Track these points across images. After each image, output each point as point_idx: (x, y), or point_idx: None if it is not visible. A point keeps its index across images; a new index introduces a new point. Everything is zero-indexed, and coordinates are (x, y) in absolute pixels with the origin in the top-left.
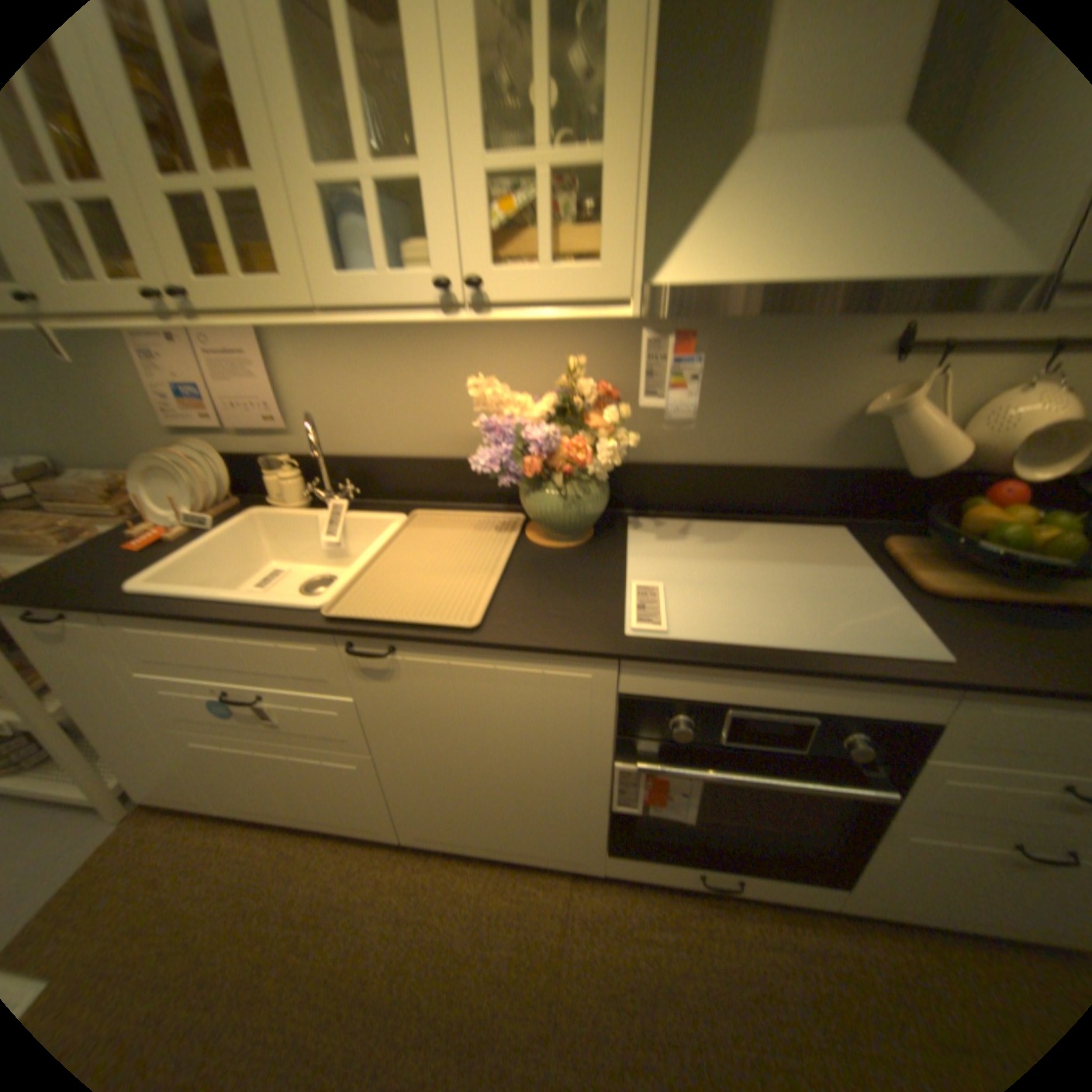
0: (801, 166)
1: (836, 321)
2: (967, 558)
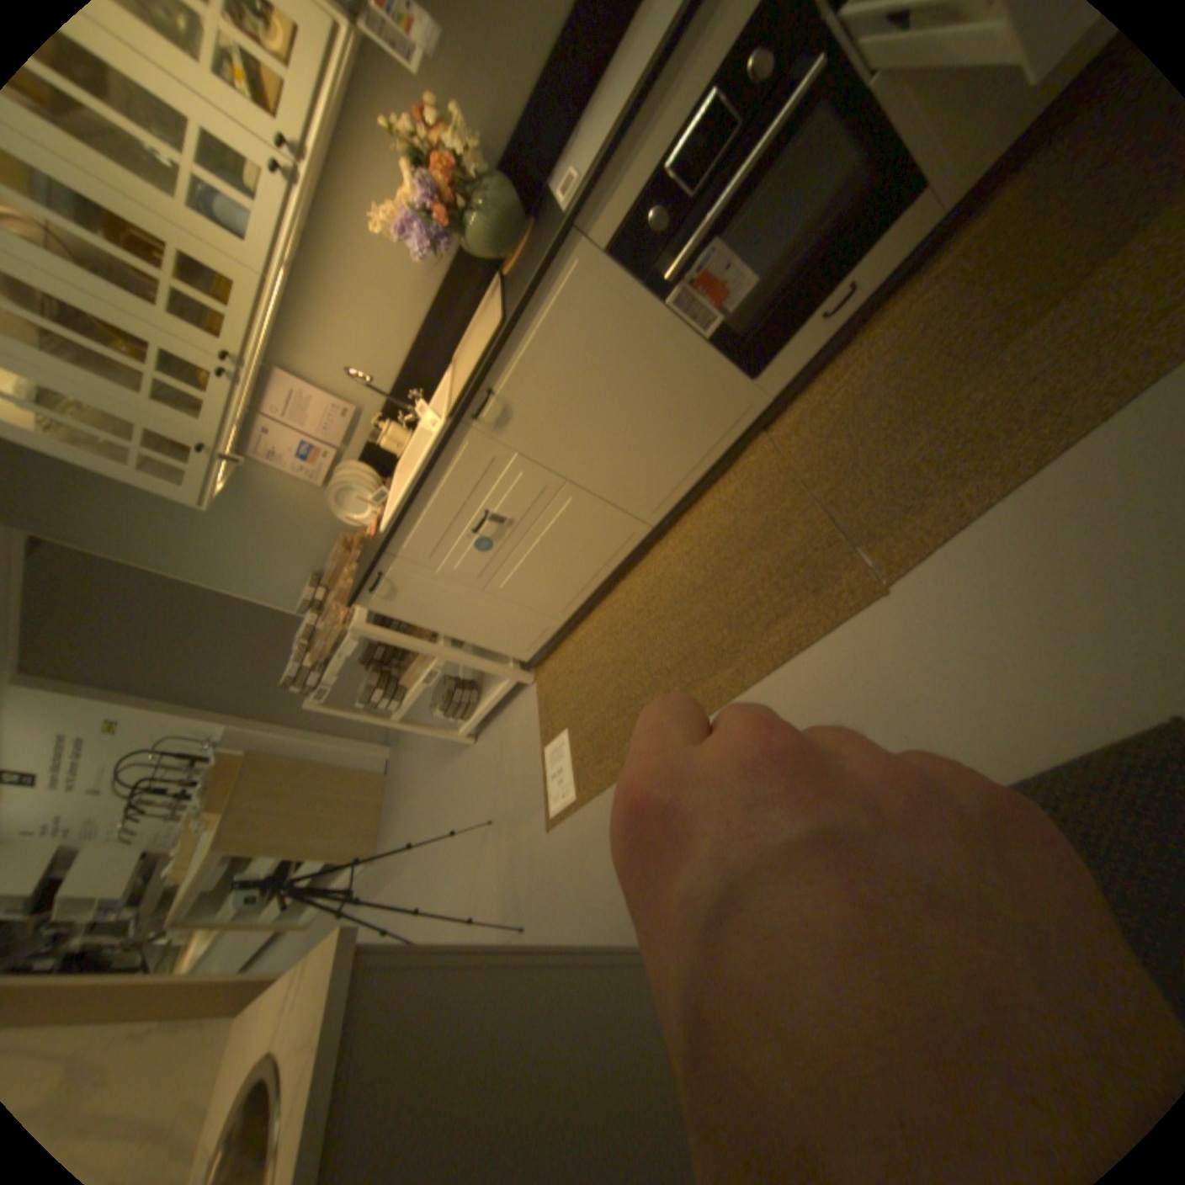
0: None
1: None
2: None
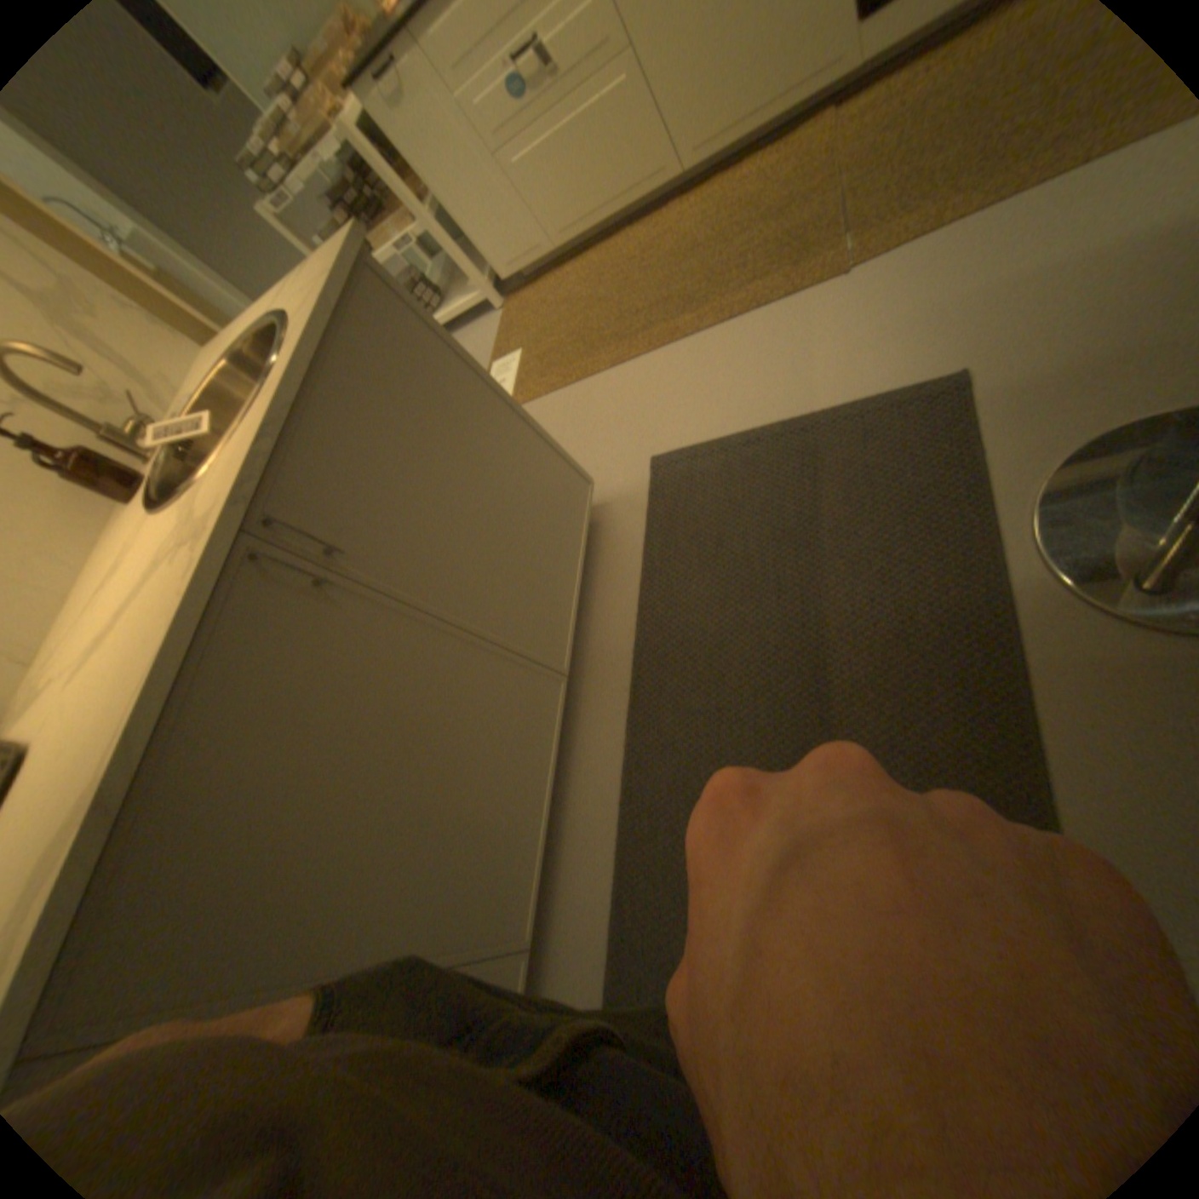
0: None
1: None
2: None
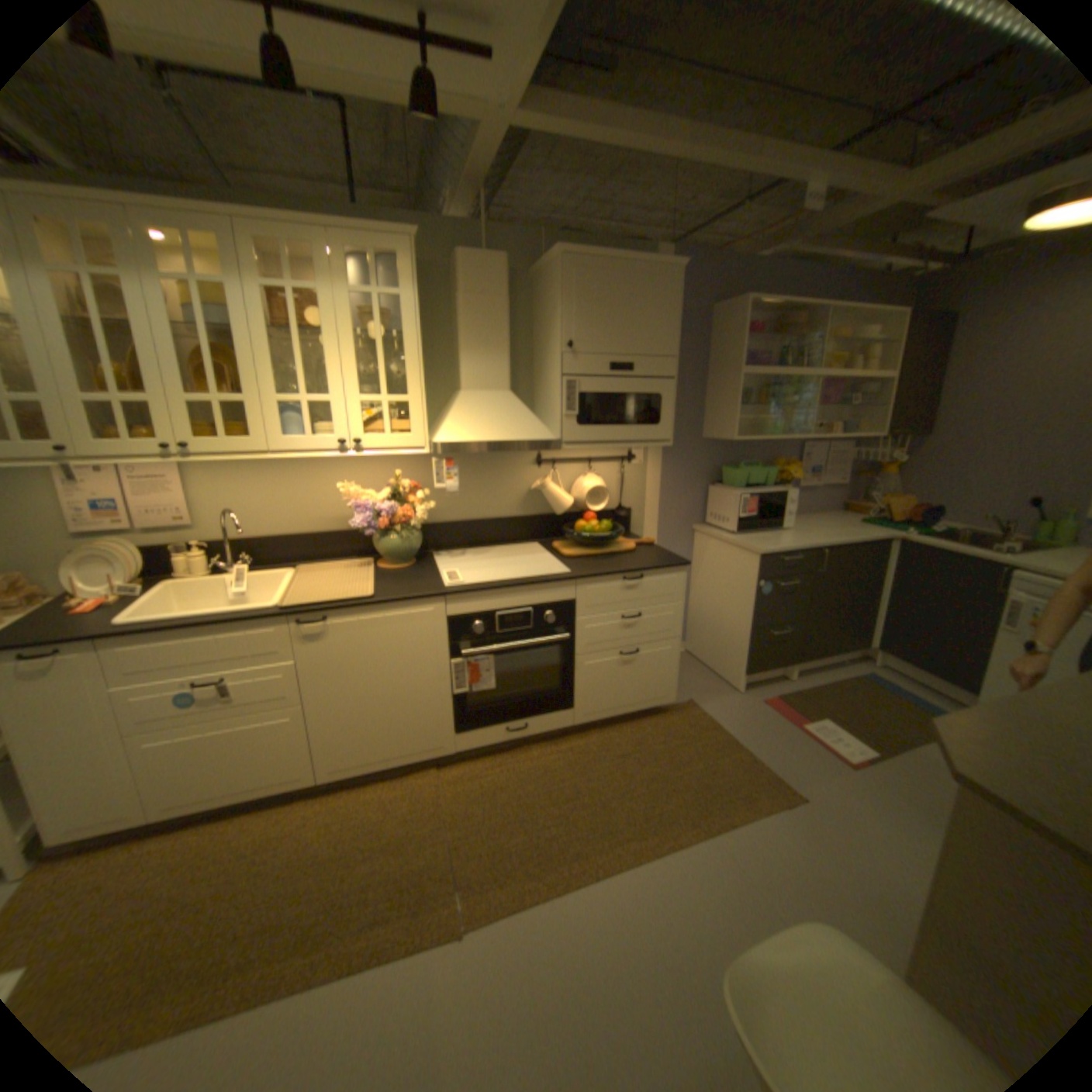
0: (479, 405)
1: (510, 454)
2: (580, 545)
